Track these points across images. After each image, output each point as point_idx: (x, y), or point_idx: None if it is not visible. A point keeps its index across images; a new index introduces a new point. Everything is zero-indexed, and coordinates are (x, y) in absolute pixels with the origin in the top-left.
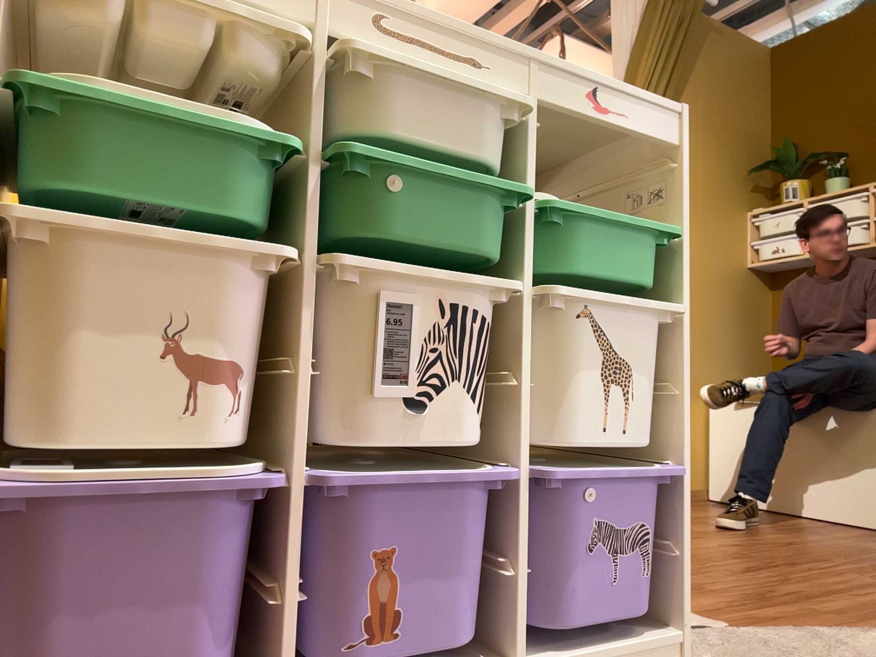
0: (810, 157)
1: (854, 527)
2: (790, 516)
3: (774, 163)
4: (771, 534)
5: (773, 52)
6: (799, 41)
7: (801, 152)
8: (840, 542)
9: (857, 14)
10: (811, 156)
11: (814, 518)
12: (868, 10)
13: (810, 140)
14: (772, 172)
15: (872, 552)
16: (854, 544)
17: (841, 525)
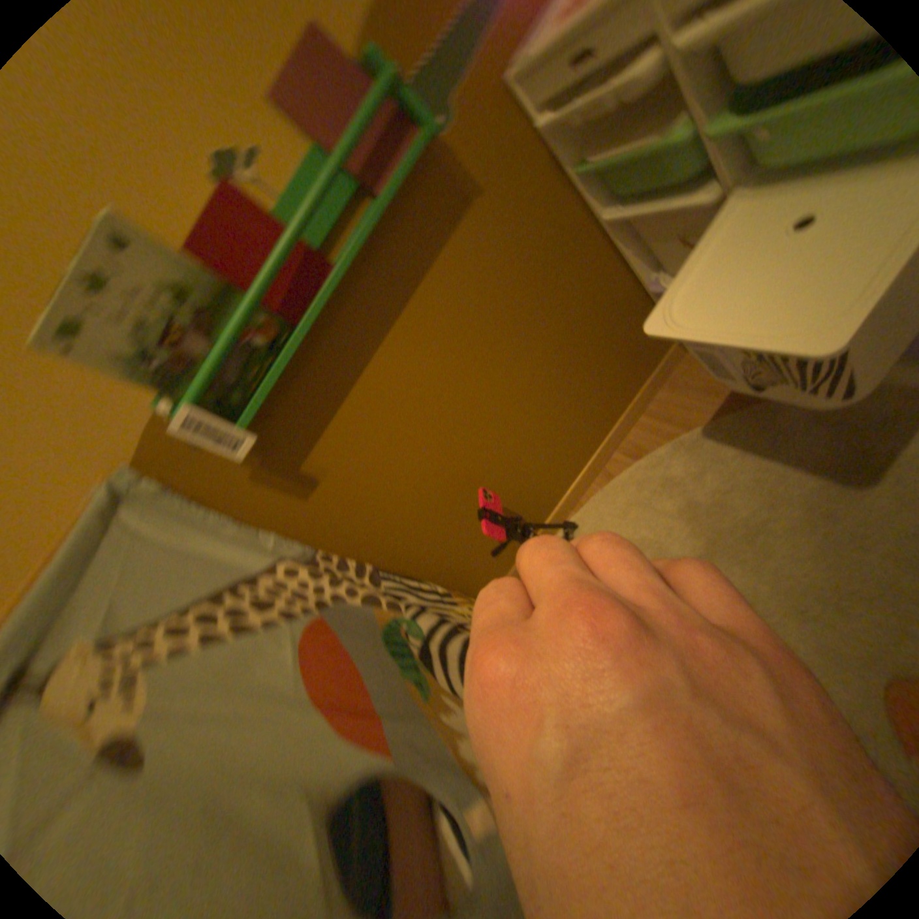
0: None
1: None
2: None
3: None
4: None
5: None
6: None
7: None
8: None
9: None
10: None
11: None
12: None
13: None
14: None
15: None
16: None
17: None
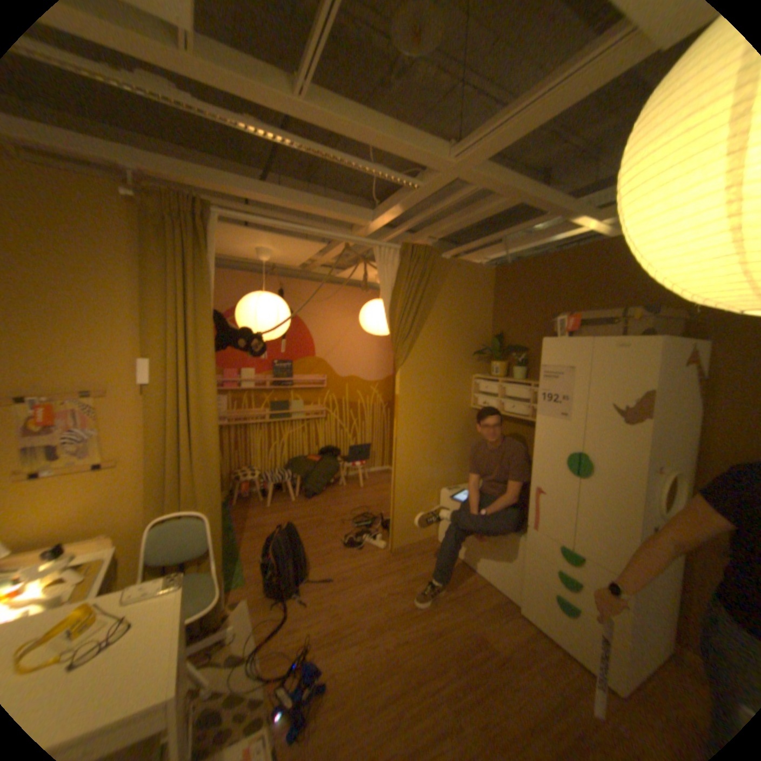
0: (512, 348)
1: (496, 598)
2: (469, 576)
3: (491, 350)
4: (438, 621)
5: (501, 269)
6: (515, 265)
7: (510, 339)
8: (472, 634)
9: (548, 257)
10: (515, 344)
11: (482, 579)
12: (554, 255)
13: (516, 333)
14: (489, 355)
15: (481, 658)
16: (477, 641)
17: (491, 593)
